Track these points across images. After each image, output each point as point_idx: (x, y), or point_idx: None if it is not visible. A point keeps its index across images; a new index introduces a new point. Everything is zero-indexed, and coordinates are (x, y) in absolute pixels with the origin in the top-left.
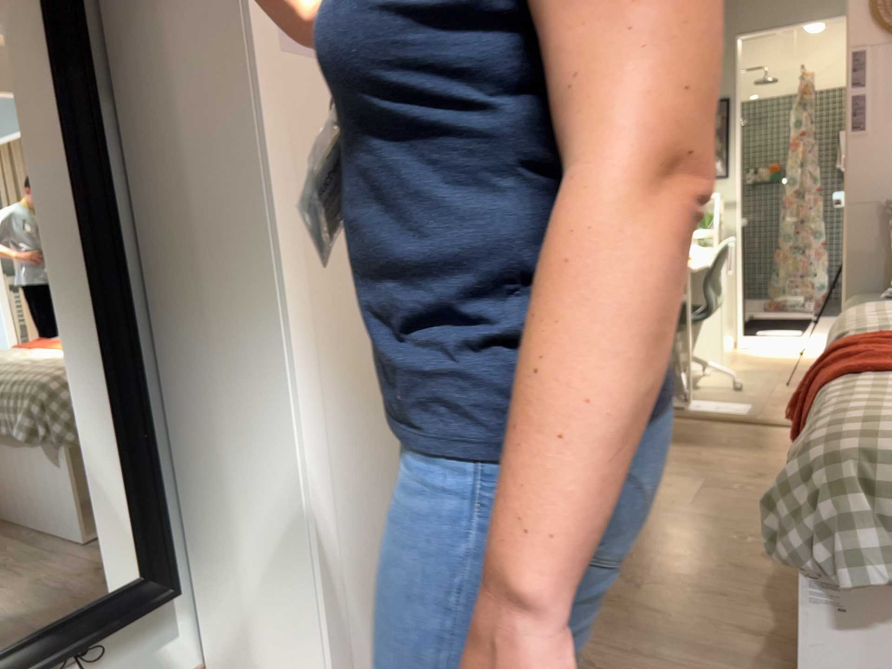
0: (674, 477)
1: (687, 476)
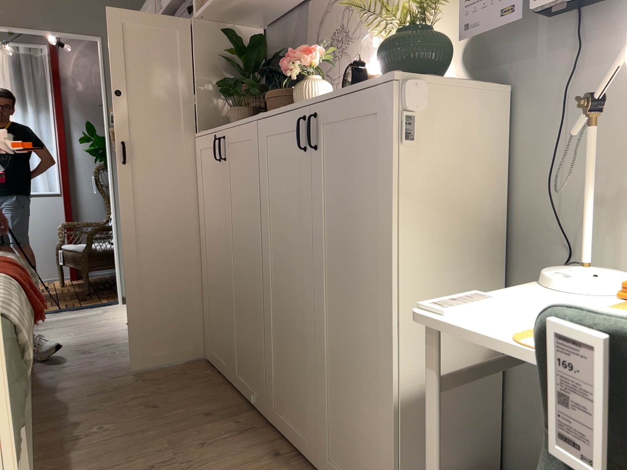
0: (208, 461)
1: (198, 469)
